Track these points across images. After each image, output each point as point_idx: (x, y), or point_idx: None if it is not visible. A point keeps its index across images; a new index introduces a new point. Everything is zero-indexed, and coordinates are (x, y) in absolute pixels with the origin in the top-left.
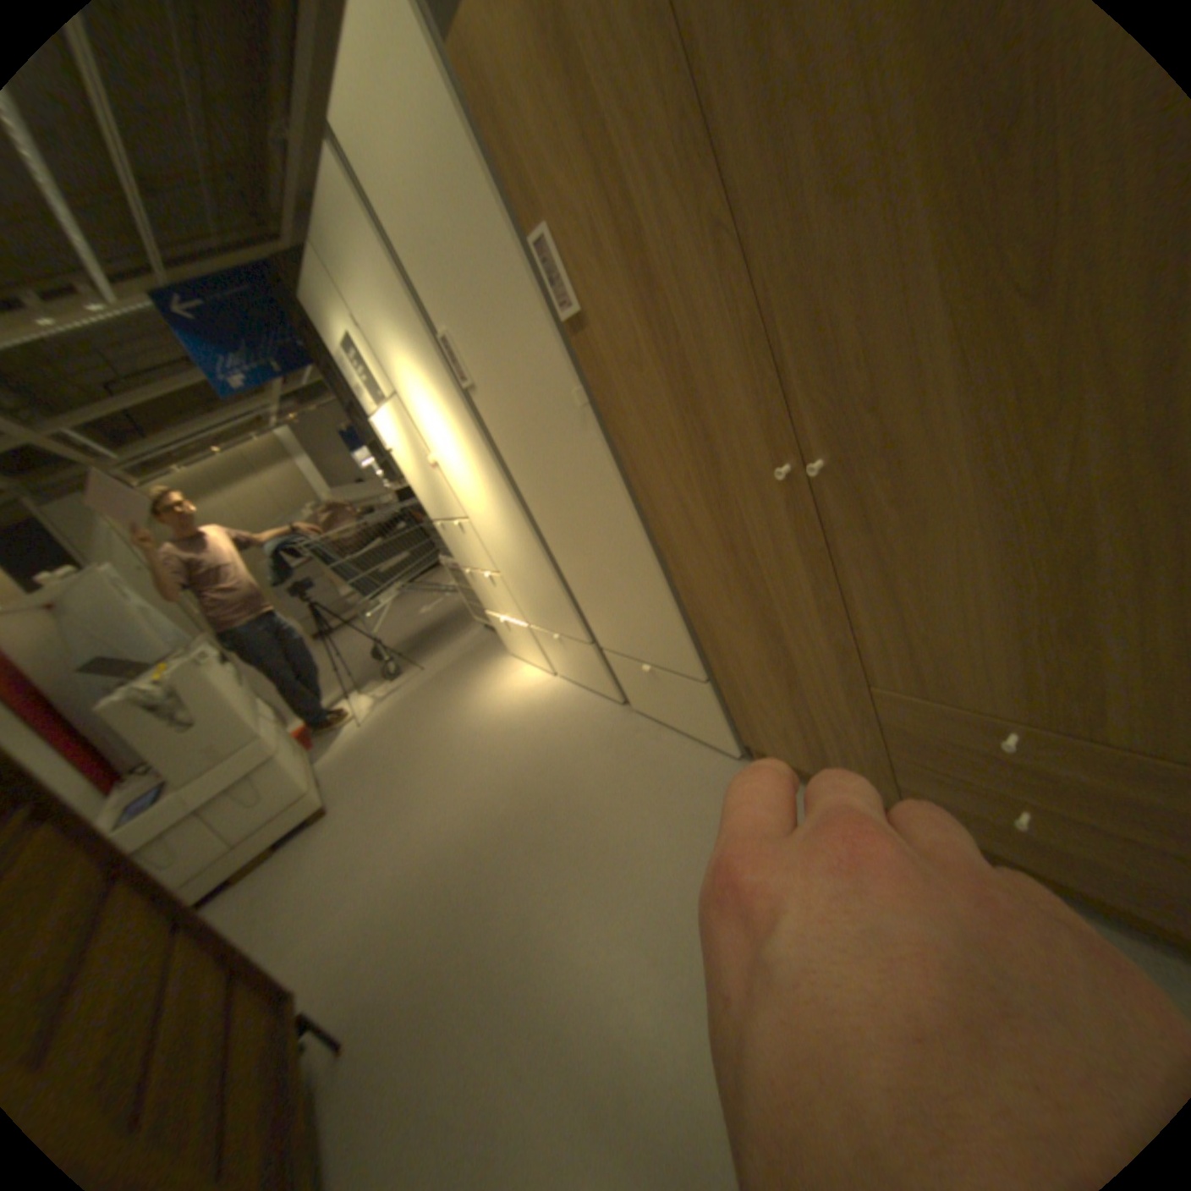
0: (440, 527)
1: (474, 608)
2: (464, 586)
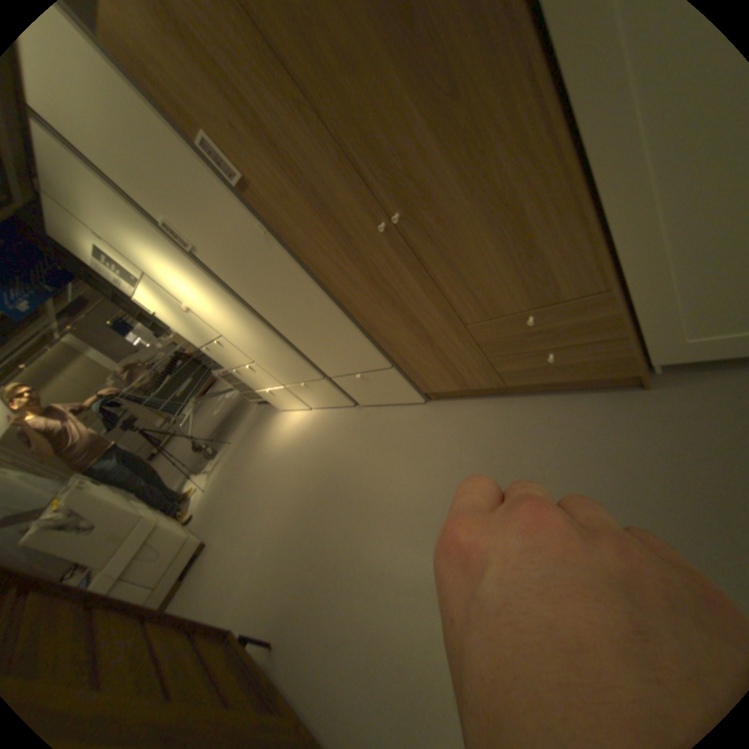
0: (205, 352)
1: (247, 395)
2: (235, 384)
